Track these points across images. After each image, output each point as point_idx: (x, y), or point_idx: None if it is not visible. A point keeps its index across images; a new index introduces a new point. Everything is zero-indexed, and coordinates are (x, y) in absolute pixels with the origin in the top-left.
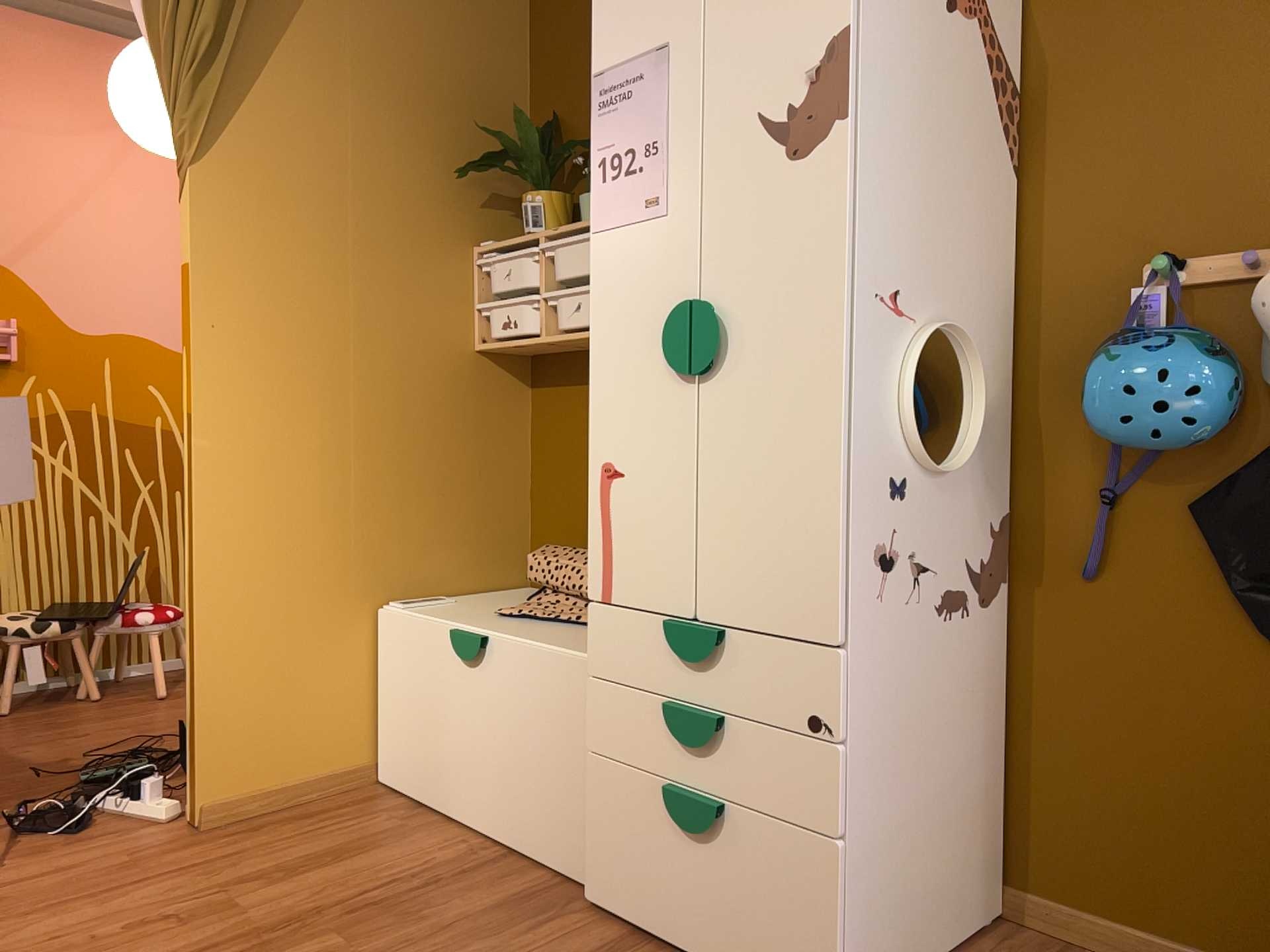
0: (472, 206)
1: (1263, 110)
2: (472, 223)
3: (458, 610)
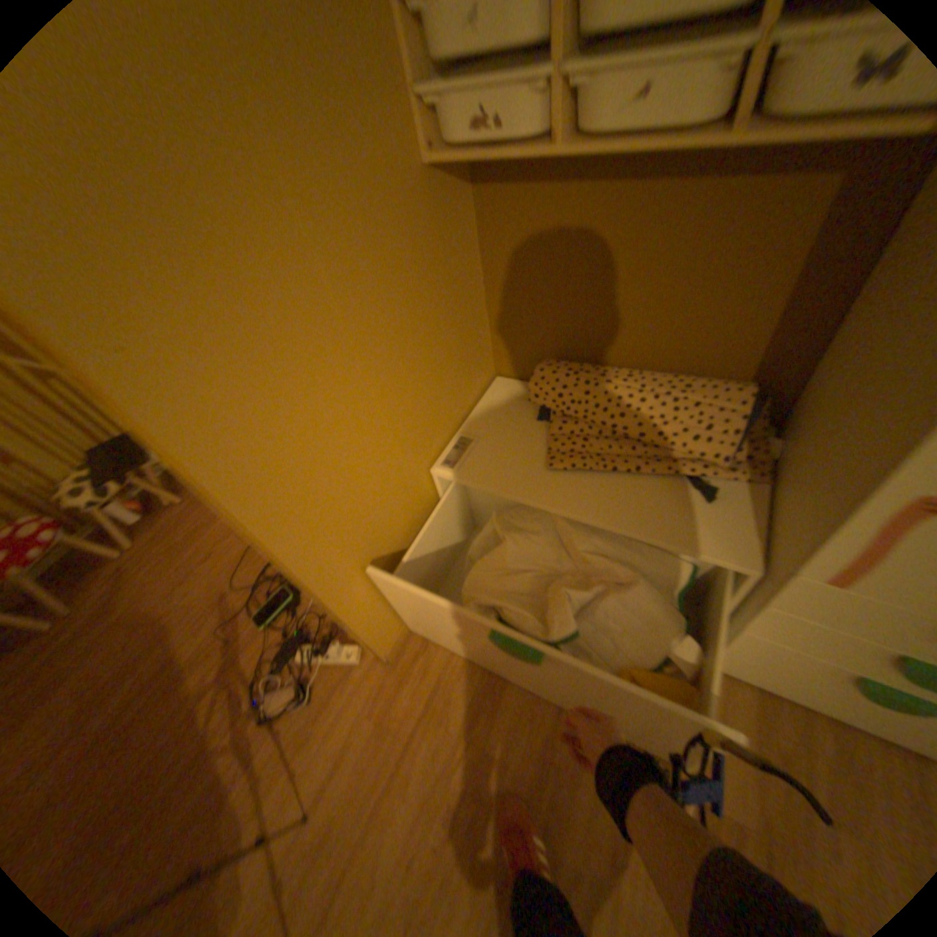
0: None
1: None
2: None
3: (503, 460)
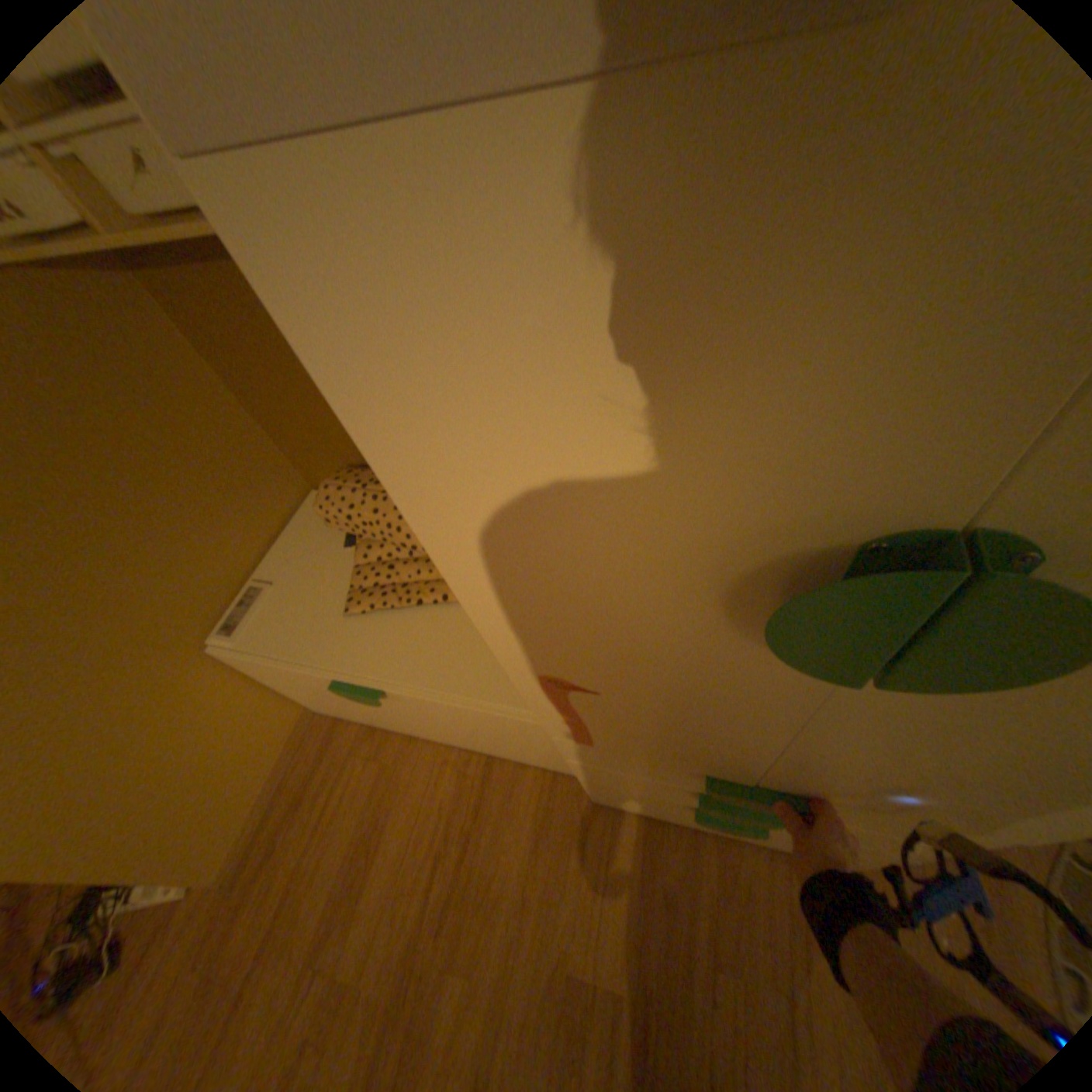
0: None
1: None
2: None
3: (295, 612)
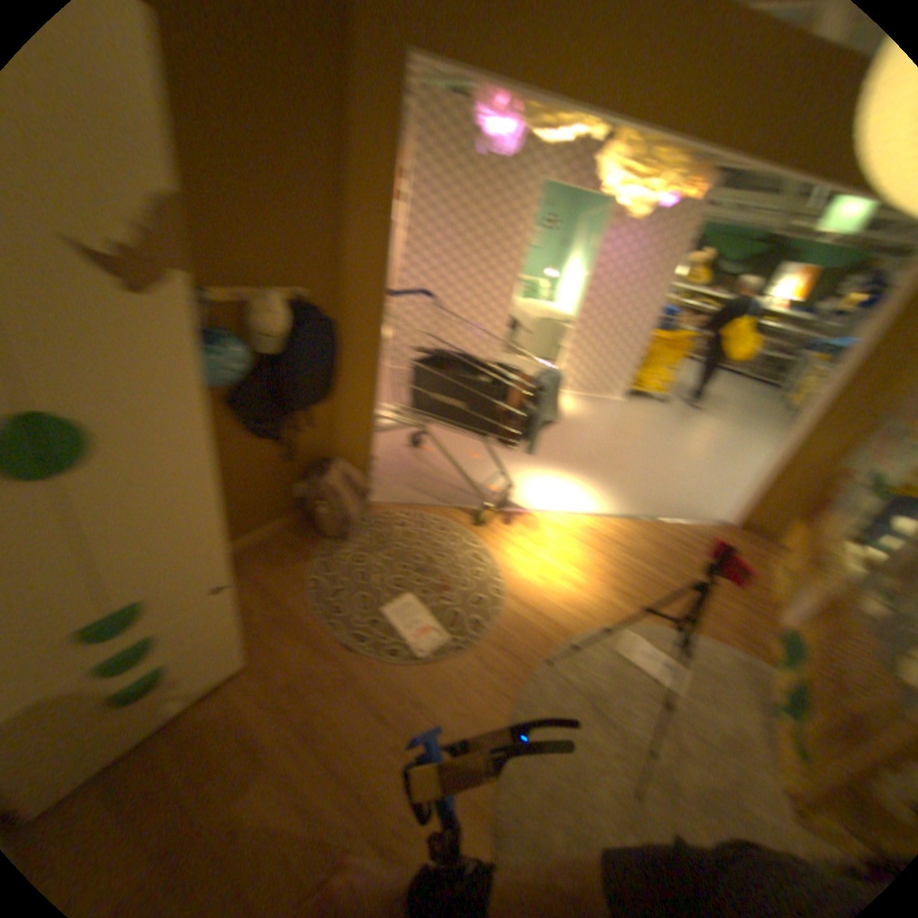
0: None
1: (235, 218)
2: None
3: None
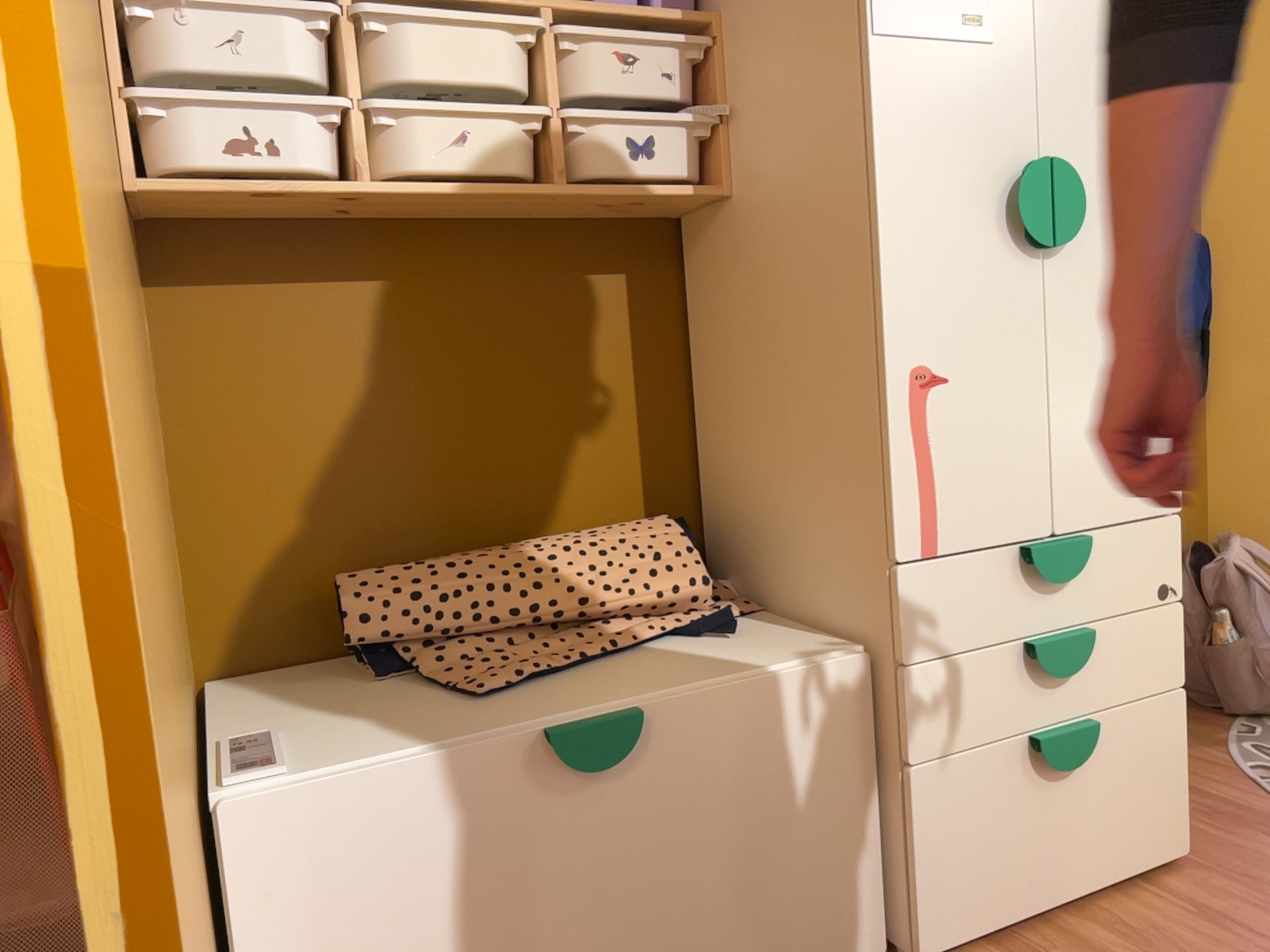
0: None
1: None
2: None
3: (378, 727)
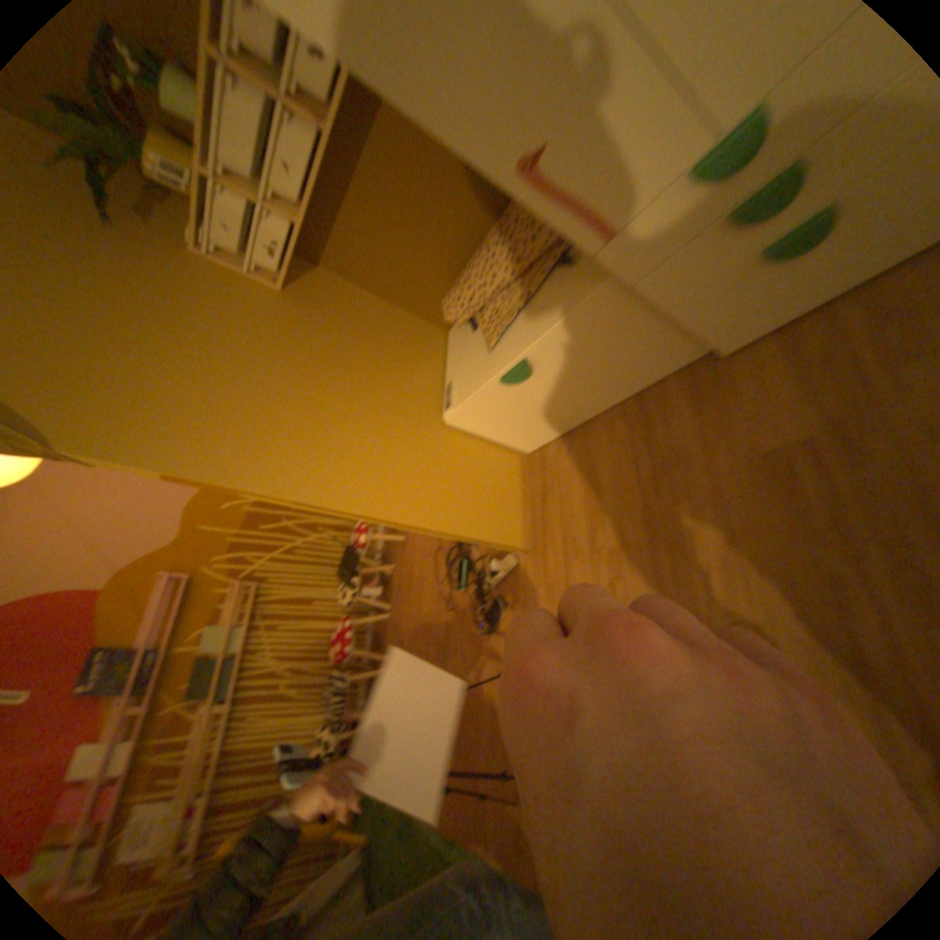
0: (143, 230)
1: None
2: (161, 238)
3: (471, 373)
